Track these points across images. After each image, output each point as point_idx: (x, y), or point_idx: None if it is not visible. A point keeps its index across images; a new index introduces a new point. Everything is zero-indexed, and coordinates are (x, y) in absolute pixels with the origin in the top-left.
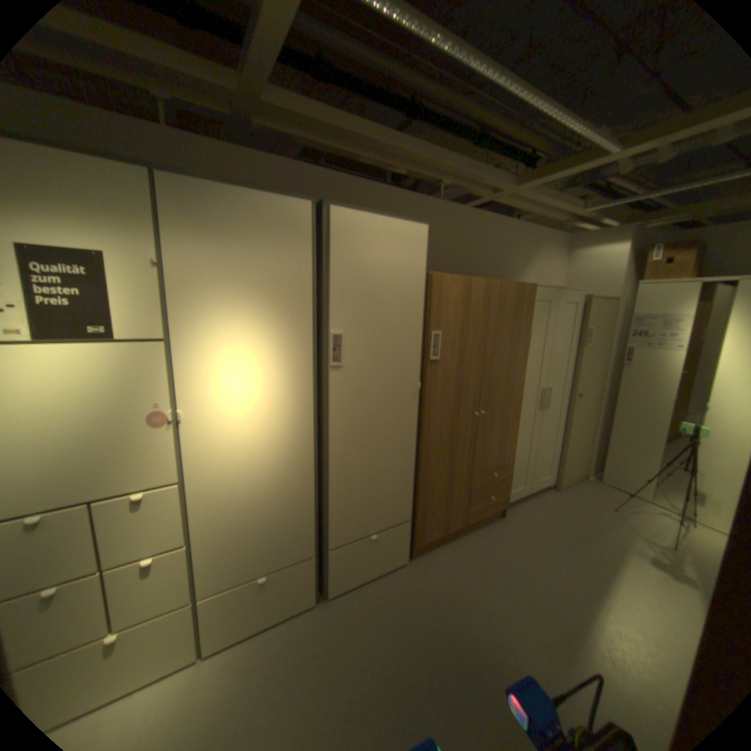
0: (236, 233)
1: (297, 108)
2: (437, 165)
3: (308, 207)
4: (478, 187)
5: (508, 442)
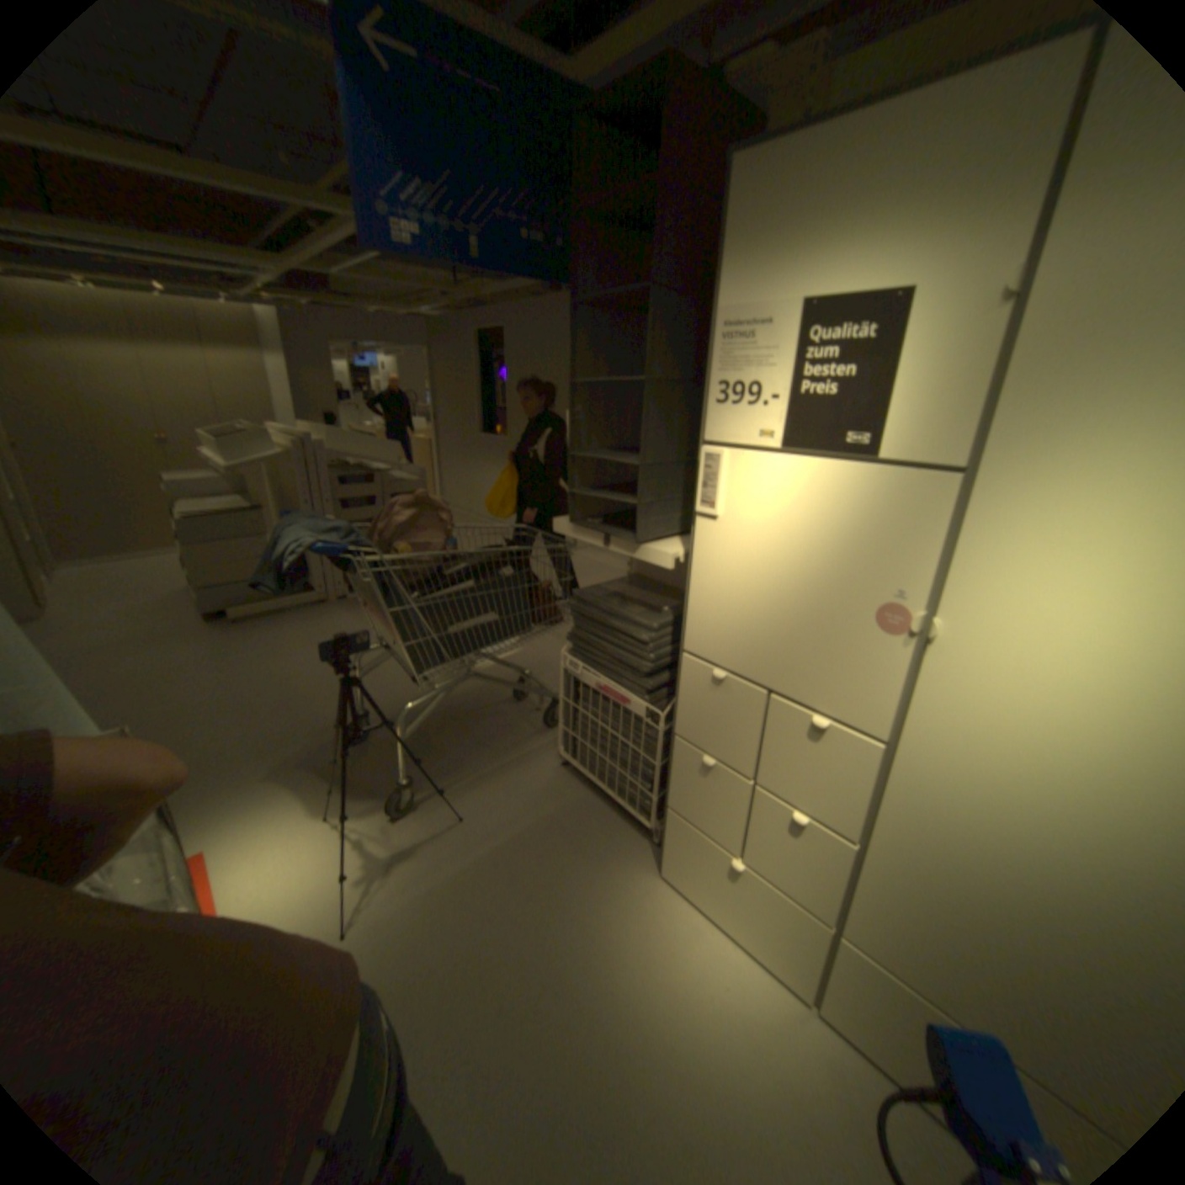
0: None
1: None
2: None
3: None
4: None
5: None
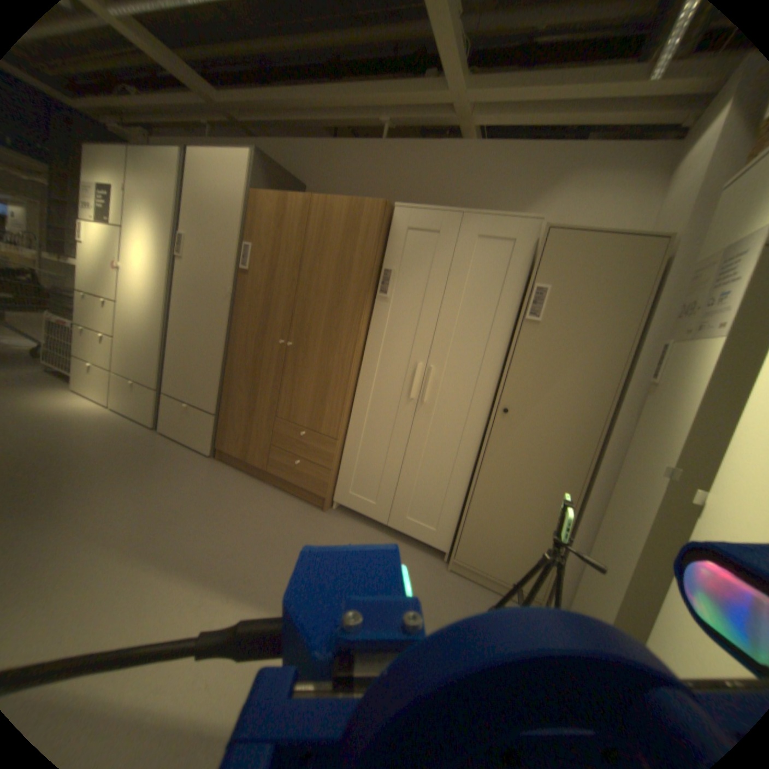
0: (144, 173)
1: (229, 100)
2: (339, 102)
3: (173, 152)
4: (426, 112)
5: (326, 404)
